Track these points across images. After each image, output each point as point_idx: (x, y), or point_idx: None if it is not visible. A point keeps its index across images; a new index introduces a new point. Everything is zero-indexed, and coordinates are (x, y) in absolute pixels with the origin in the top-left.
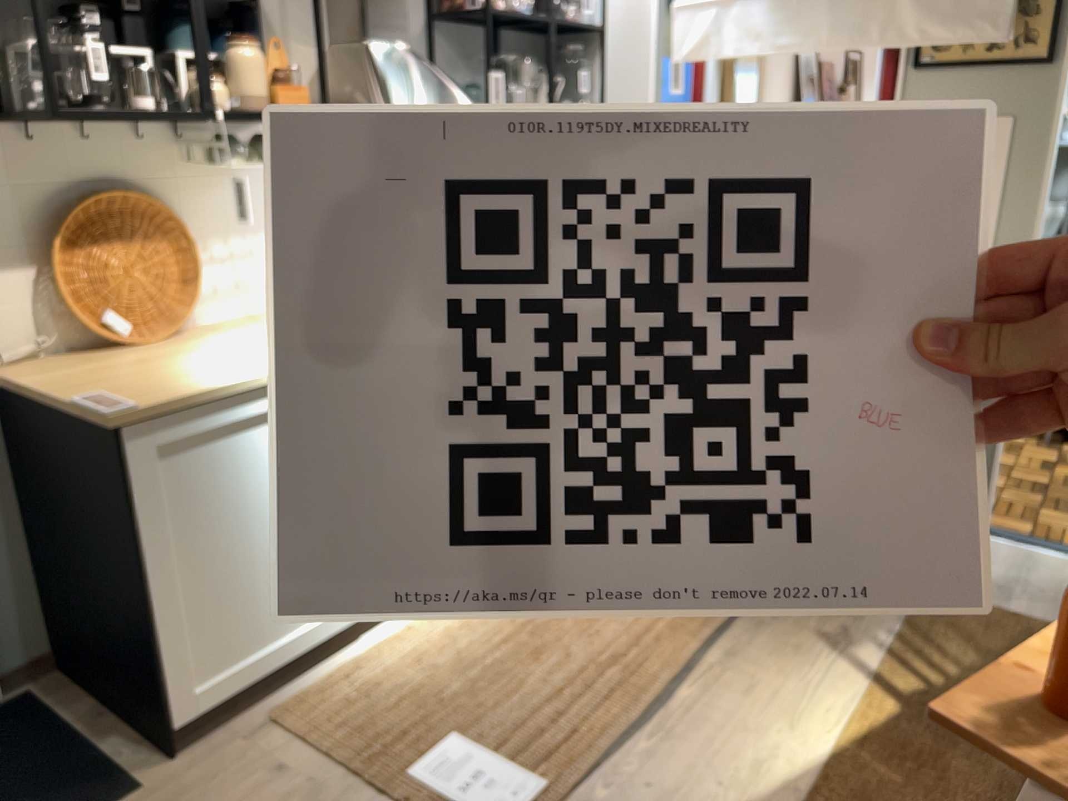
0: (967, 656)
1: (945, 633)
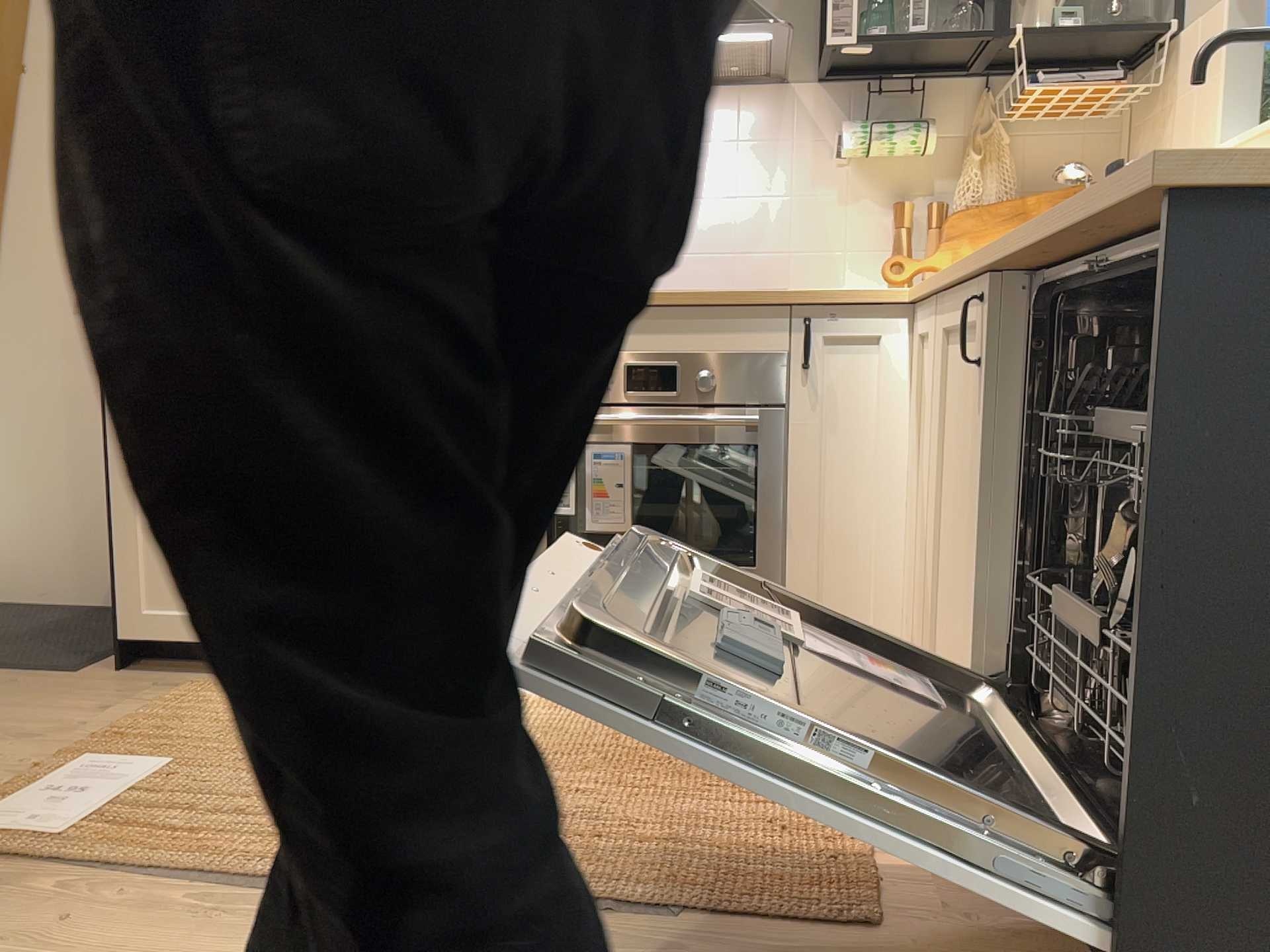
0: None
1: None
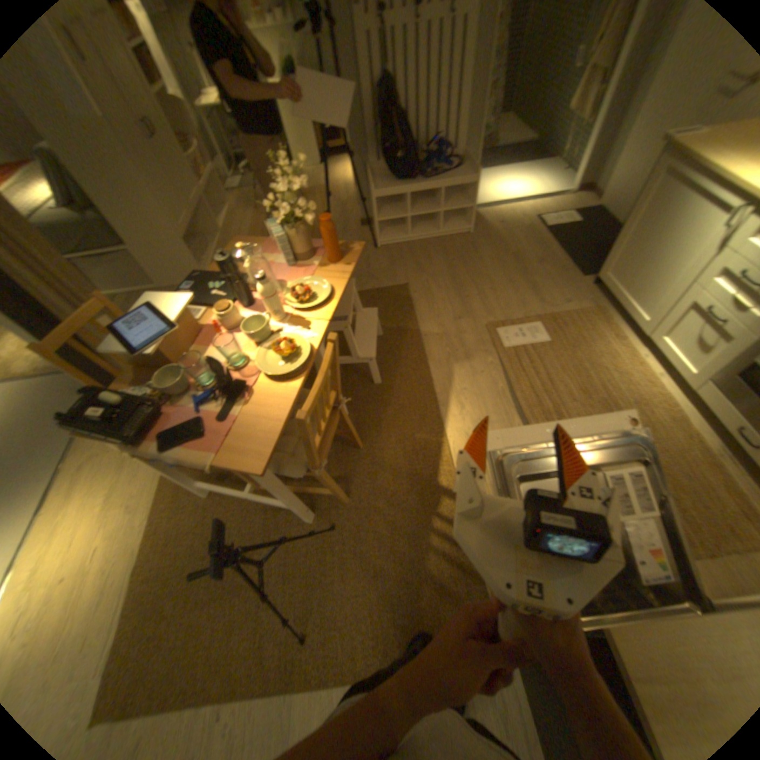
0: (435, 565)
1: (456, 585)
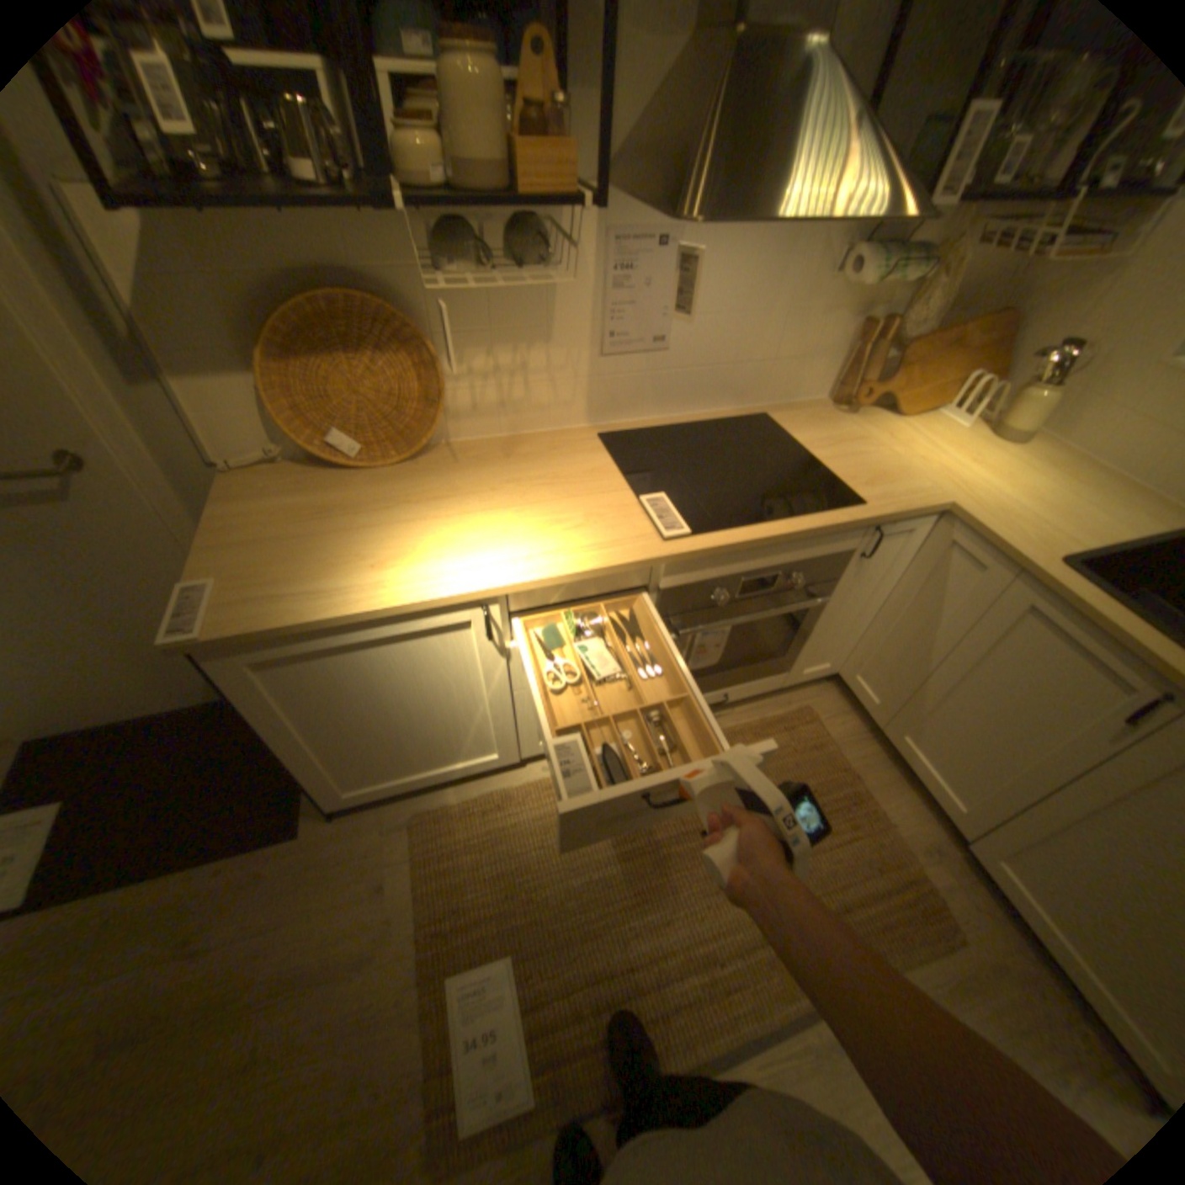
0: None
1: None
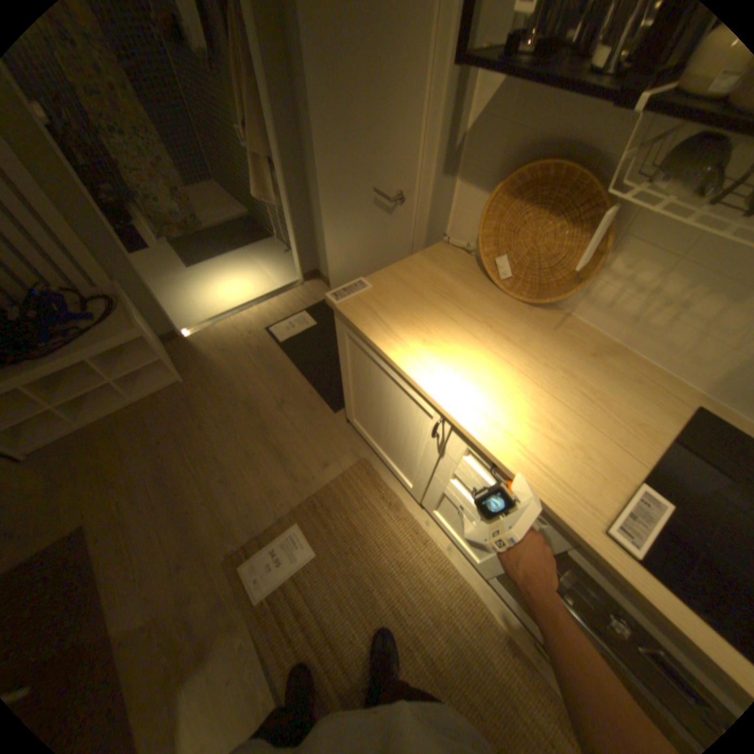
0: None
1: None
